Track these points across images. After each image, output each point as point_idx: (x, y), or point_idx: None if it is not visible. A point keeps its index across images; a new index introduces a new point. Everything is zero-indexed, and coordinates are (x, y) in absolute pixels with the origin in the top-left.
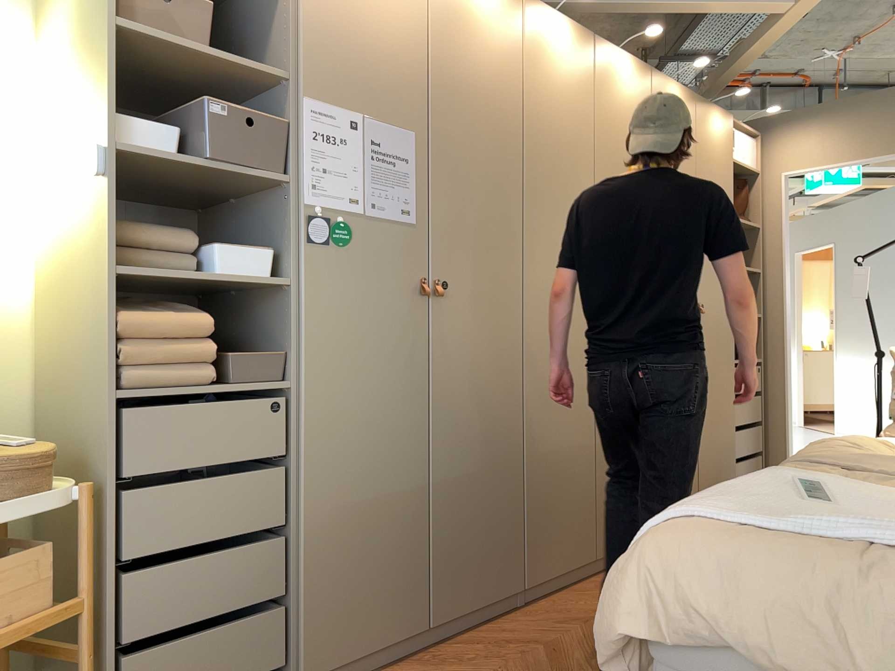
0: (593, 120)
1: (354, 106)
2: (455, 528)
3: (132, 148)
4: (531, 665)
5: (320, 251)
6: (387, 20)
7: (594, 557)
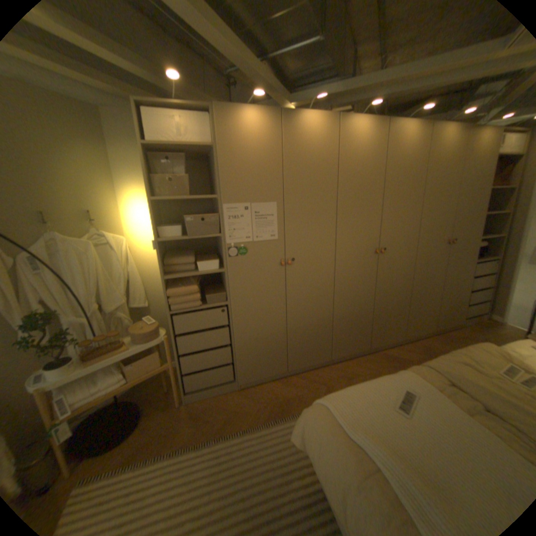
0: (382, 166)
1: (245, 201)
2: (298, 342)
3: (164, 238)
4: (316, 395)
5: (235, 259)
6: (259, 158)
7: (368, 349)
